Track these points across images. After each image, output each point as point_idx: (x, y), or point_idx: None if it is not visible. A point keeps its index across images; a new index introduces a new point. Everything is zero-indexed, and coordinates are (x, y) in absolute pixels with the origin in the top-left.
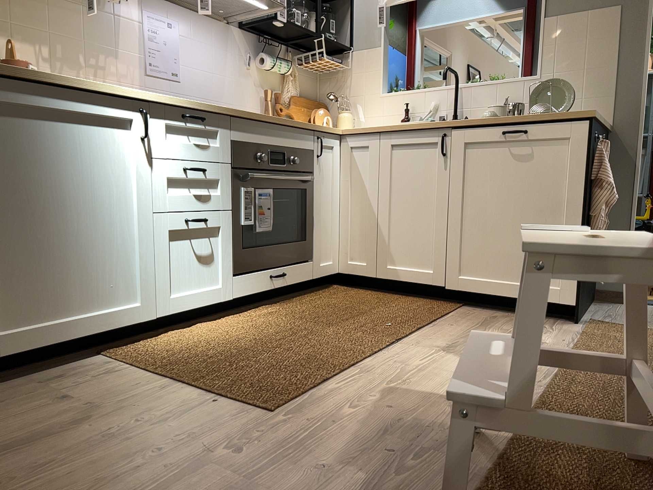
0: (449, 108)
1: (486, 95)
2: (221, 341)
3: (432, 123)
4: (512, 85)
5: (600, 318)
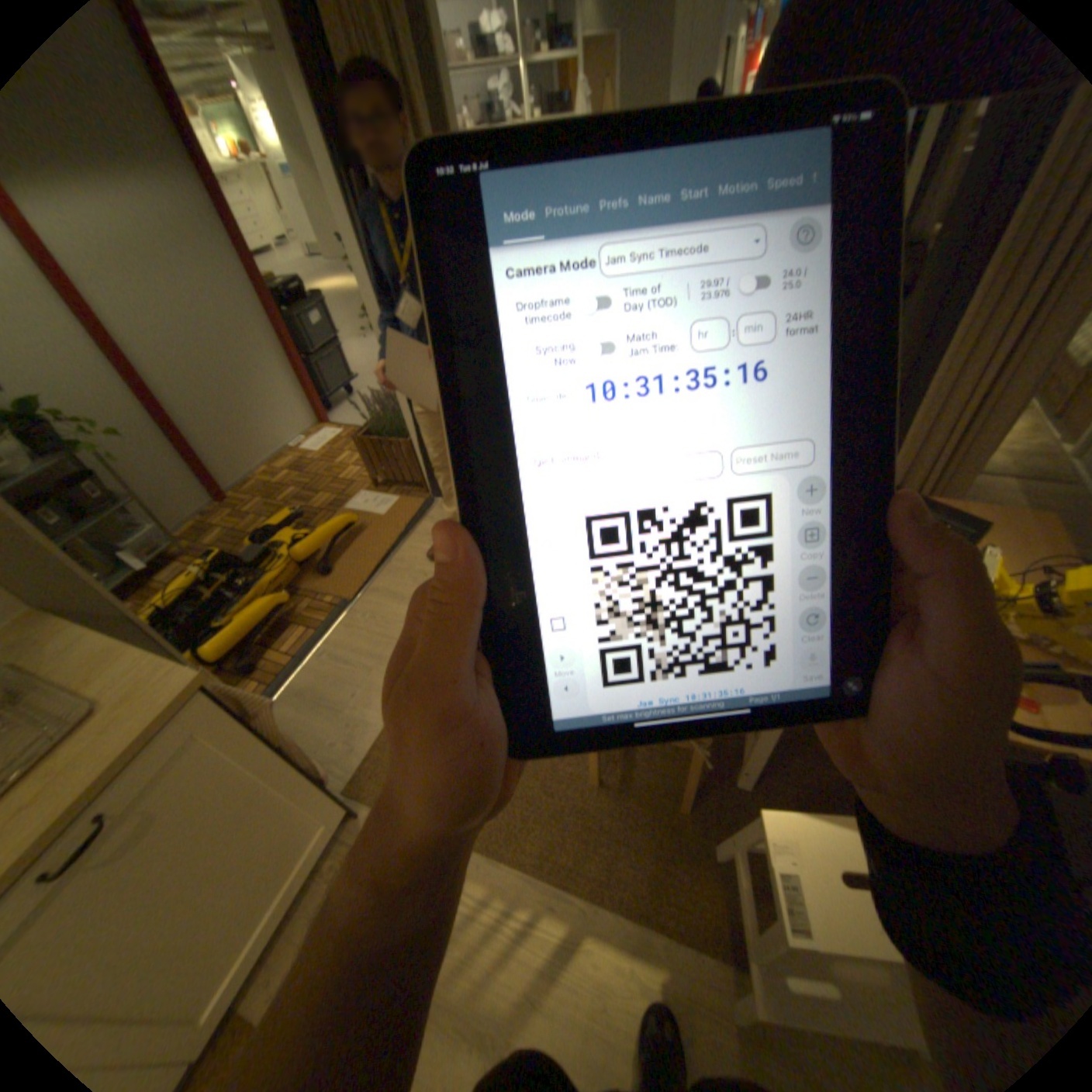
0: None
1: None
2: None
3: None
4: None
5: (344, 780)
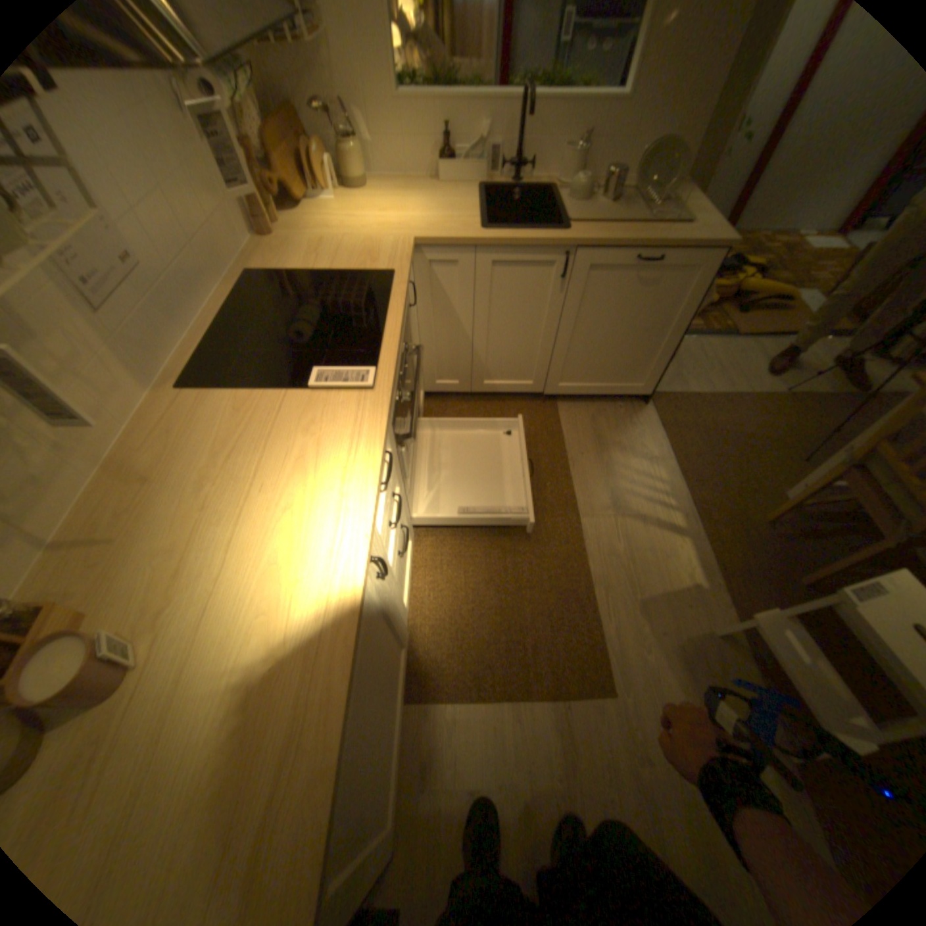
0: (507, 129)
1: (560, 115)
2: (468, 606)
3: (555, 237)
4: (598, 100)
5: (657, 389)
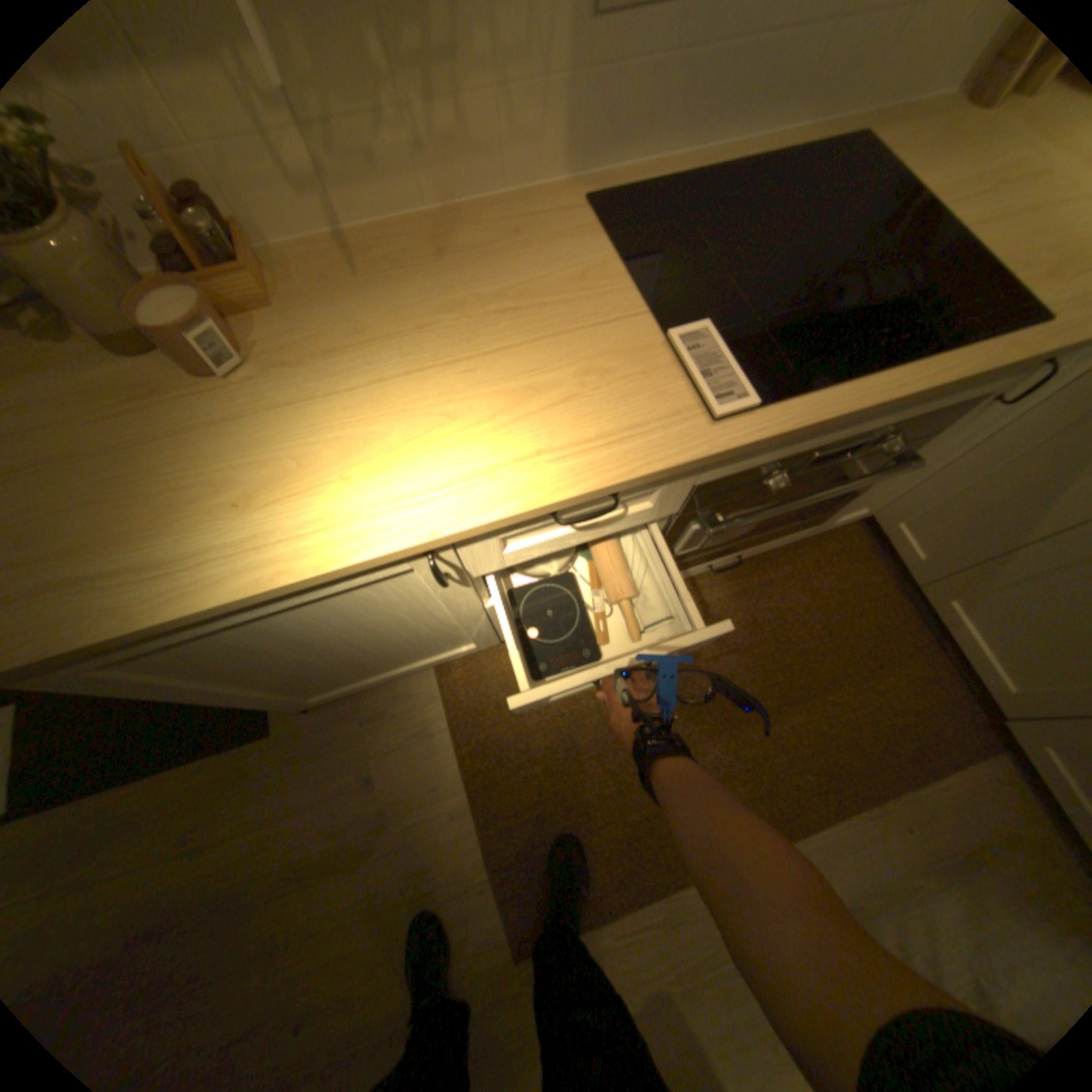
0: None
1: None
2: (564, 709)
3: None
4: None
5: None
